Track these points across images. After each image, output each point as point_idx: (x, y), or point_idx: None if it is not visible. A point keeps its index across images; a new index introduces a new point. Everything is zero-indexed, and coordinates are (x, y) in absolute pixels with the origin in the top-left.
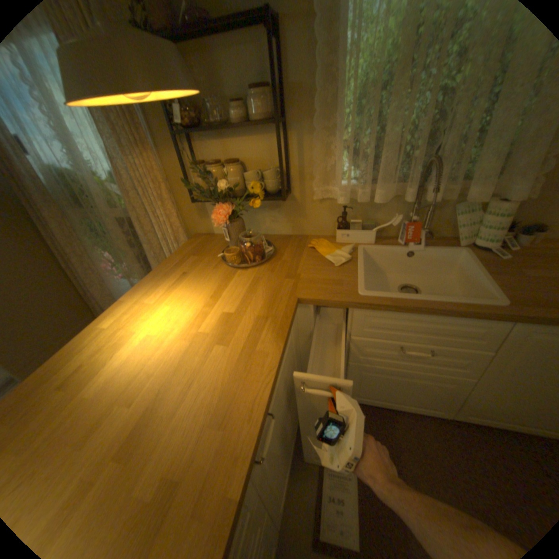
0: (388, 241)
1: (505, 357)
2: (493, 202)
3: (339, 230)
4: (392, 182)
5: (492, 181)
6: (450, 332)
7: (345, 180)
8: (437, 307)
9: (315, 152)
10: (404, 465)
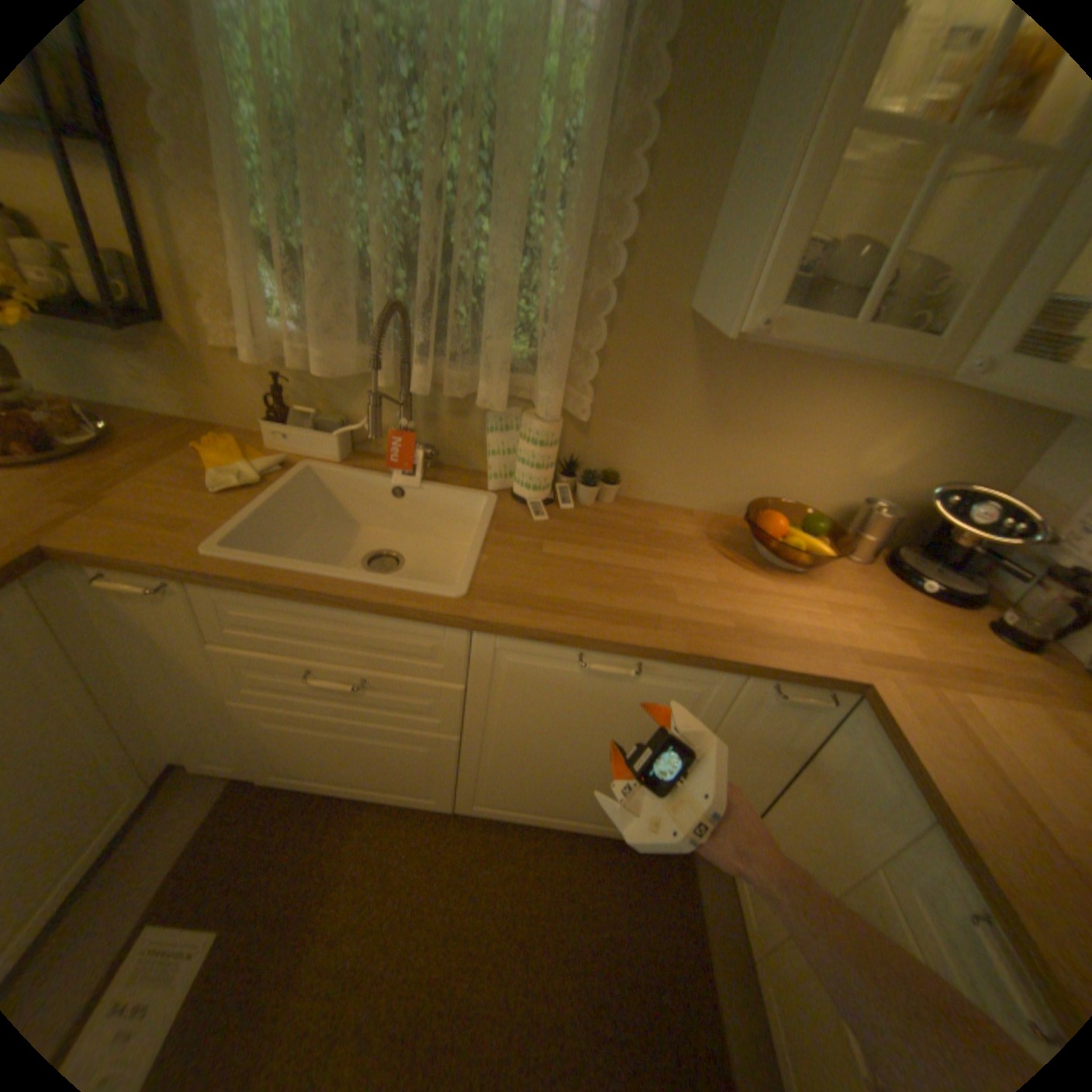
0: (370, 463)
1: (479, 695)
2: (524, 418)
3: (265, 425)
4: (345, 341)
5: (504, 376)
6: (377, 643)
7: (269, 320)
8: (333, 592)
9: (187, 239)
10: (330, 910)
